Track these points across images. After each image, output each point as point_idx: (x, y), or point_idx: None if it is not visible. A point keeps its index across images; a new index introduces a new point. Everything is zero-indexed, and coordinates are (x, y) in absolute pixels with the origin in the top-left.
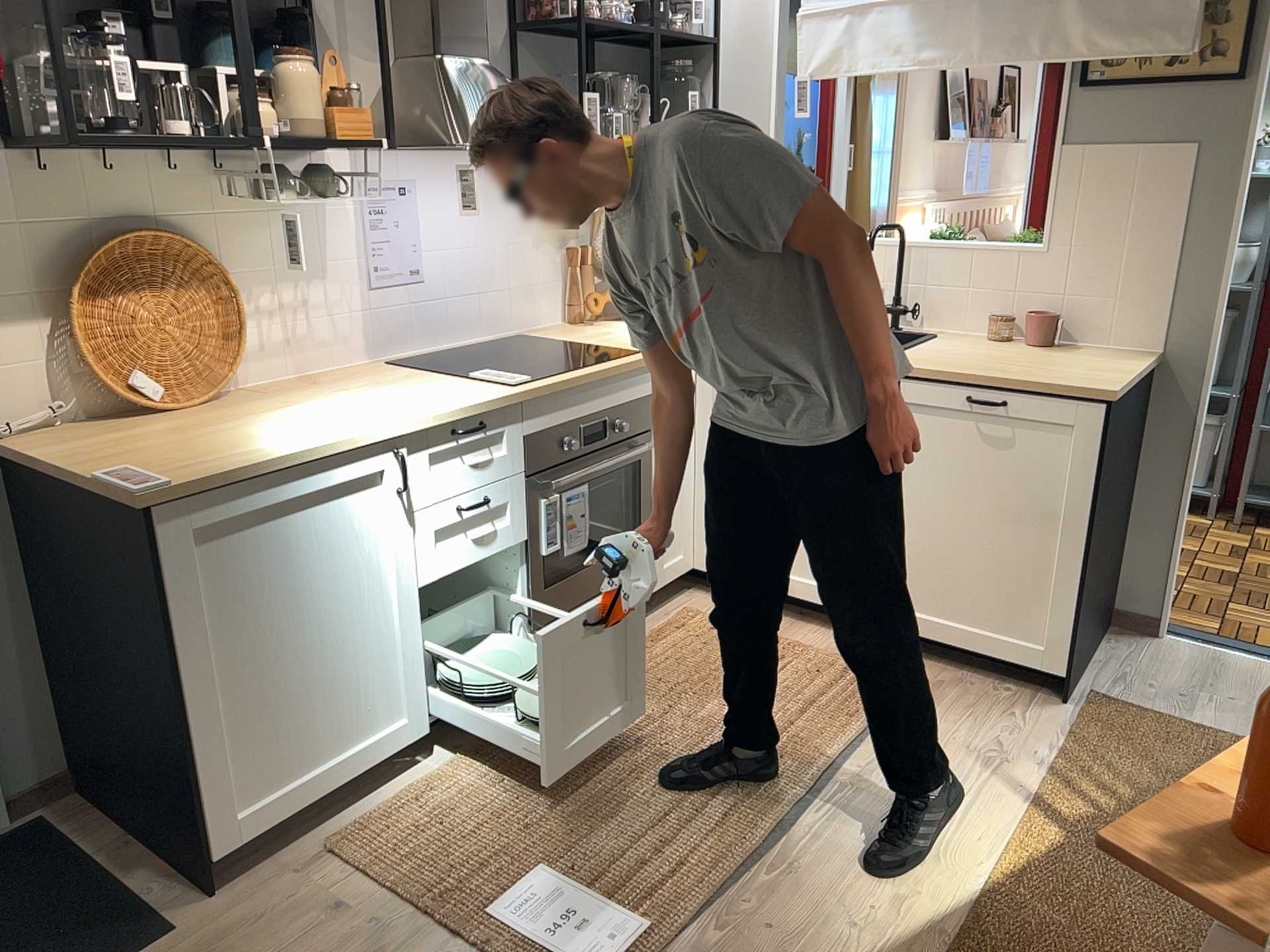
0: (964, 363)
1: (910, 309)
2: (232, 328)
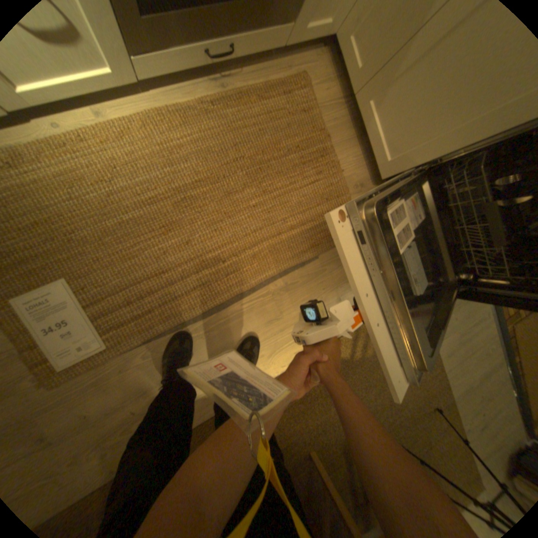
0: None
1: None
2: None
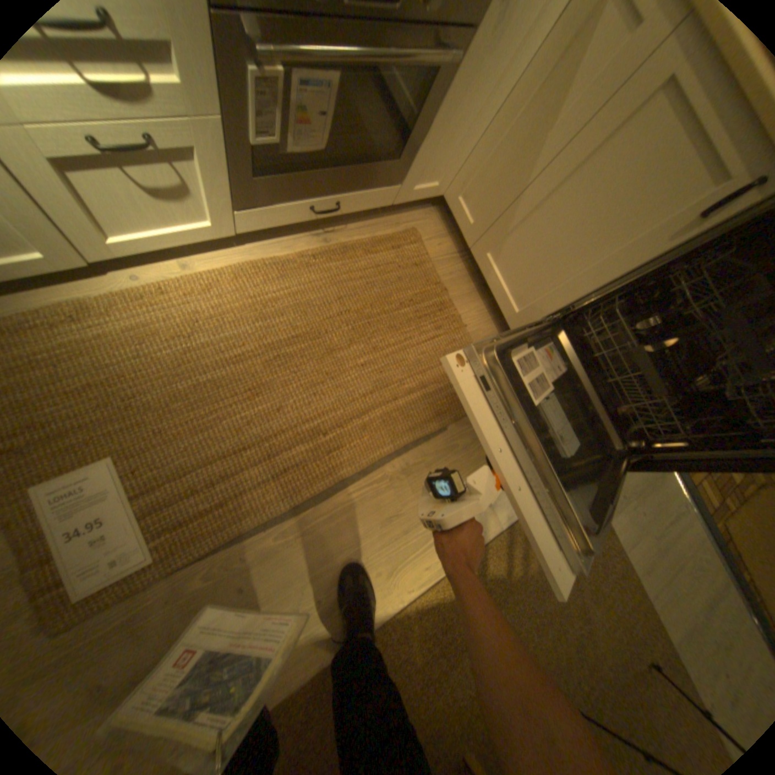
0: None
1: None
2: None
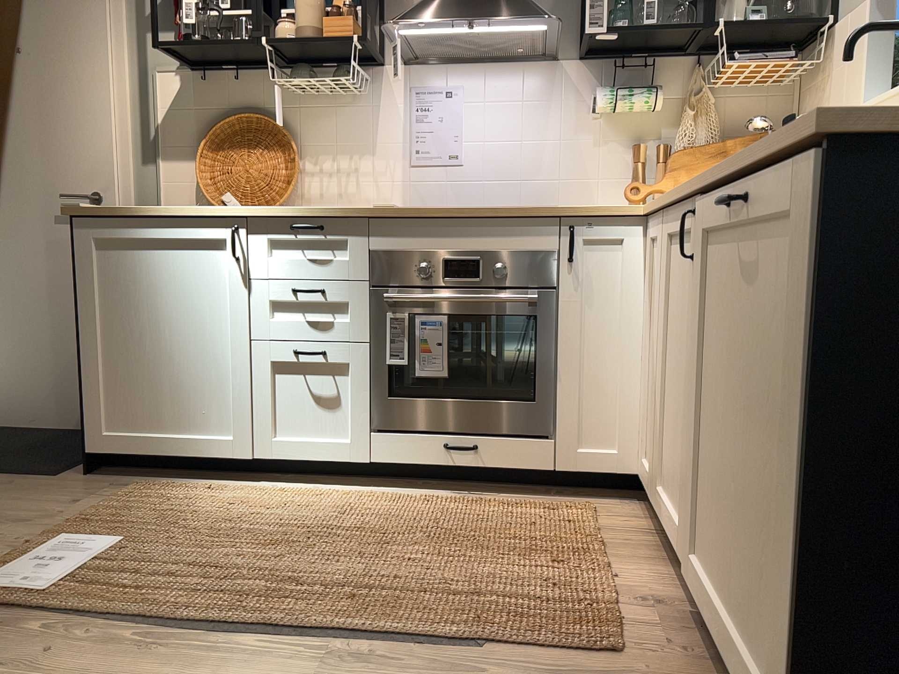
0: None
1: None
2: (290, 176)
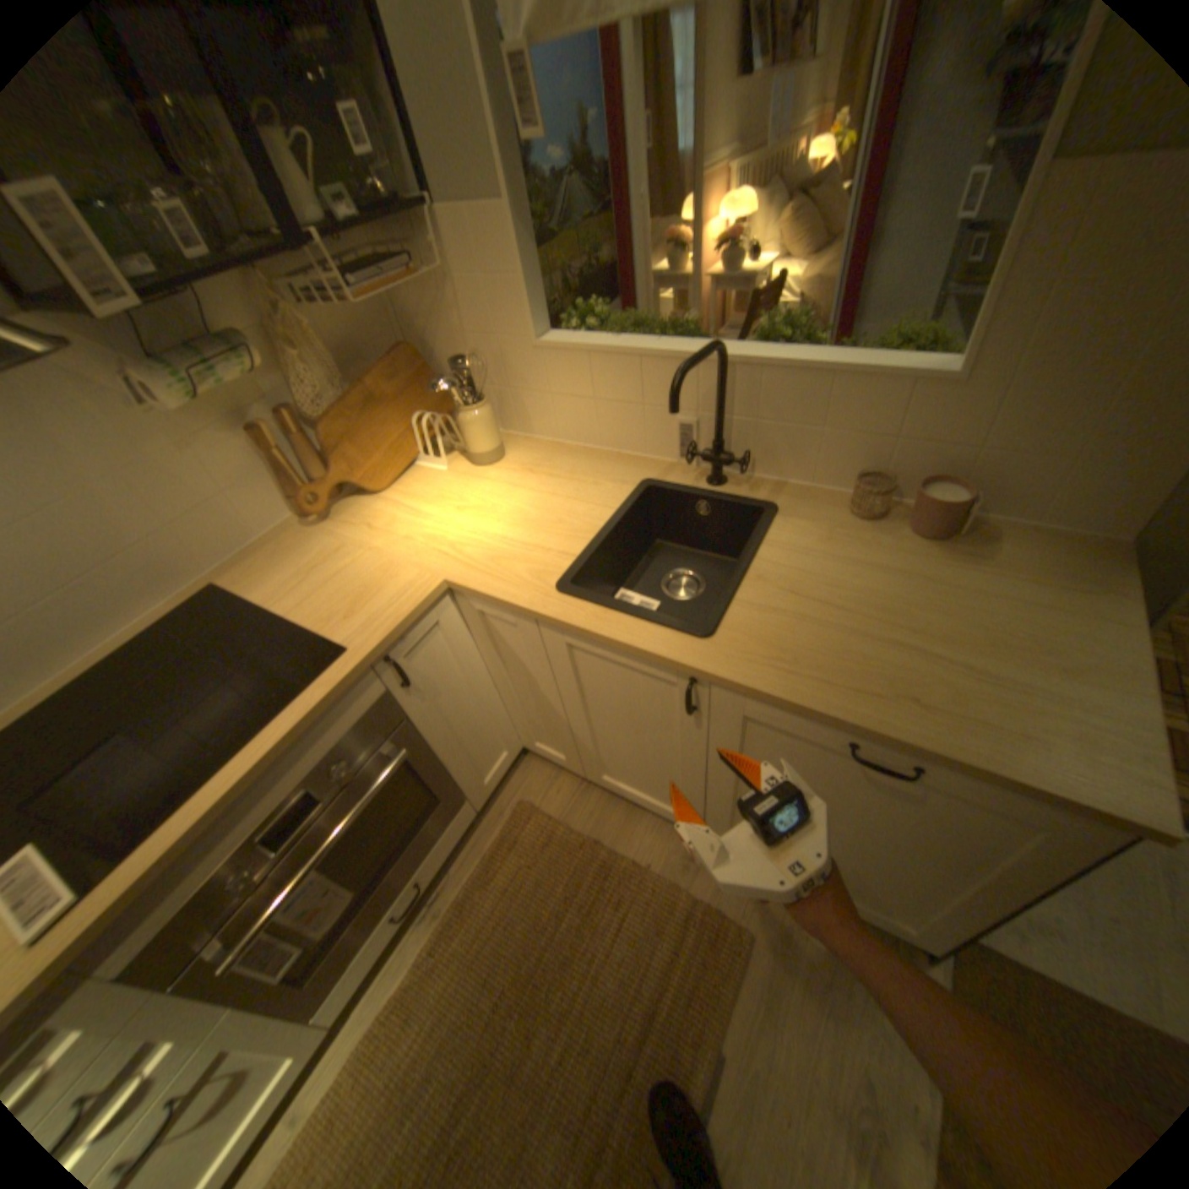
0: (834, 650)
1: (733, 451)
2: None
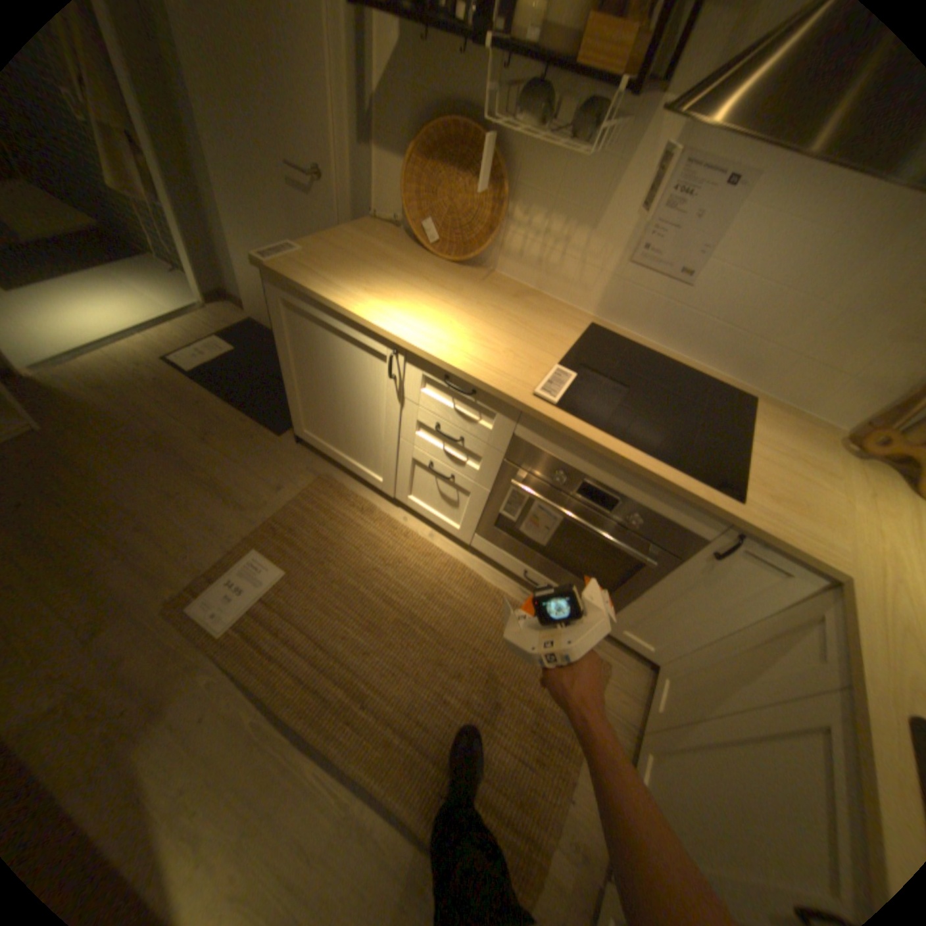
0: None
1: None
2: (495, 224)
